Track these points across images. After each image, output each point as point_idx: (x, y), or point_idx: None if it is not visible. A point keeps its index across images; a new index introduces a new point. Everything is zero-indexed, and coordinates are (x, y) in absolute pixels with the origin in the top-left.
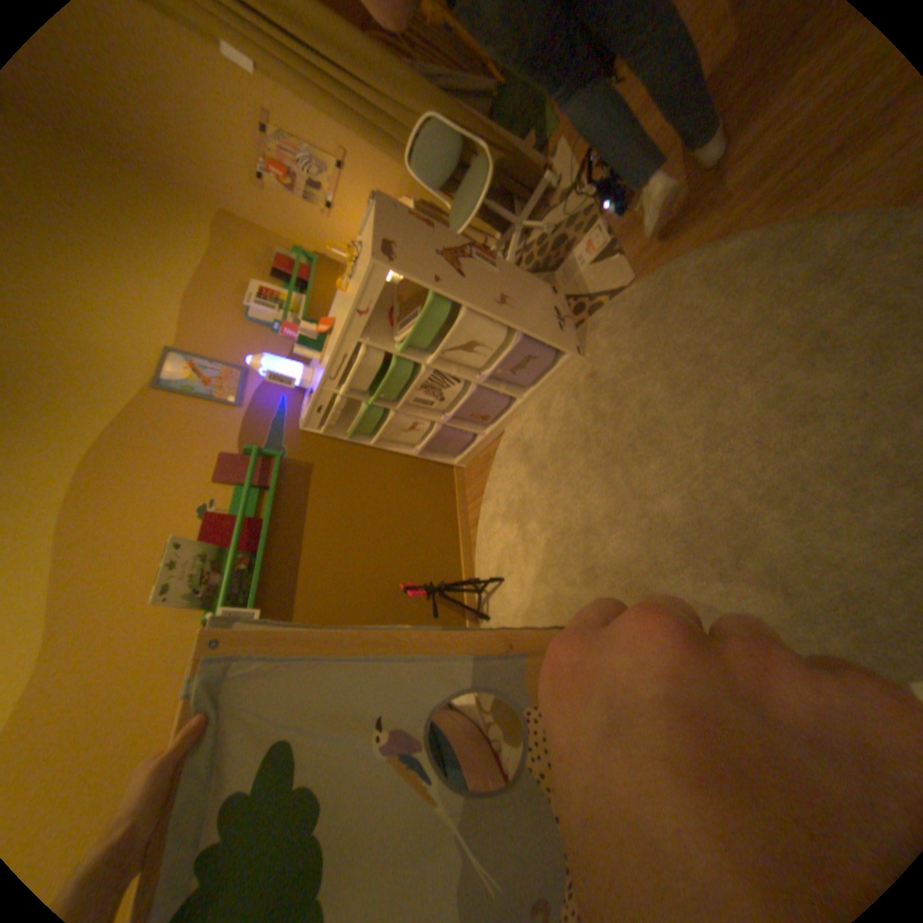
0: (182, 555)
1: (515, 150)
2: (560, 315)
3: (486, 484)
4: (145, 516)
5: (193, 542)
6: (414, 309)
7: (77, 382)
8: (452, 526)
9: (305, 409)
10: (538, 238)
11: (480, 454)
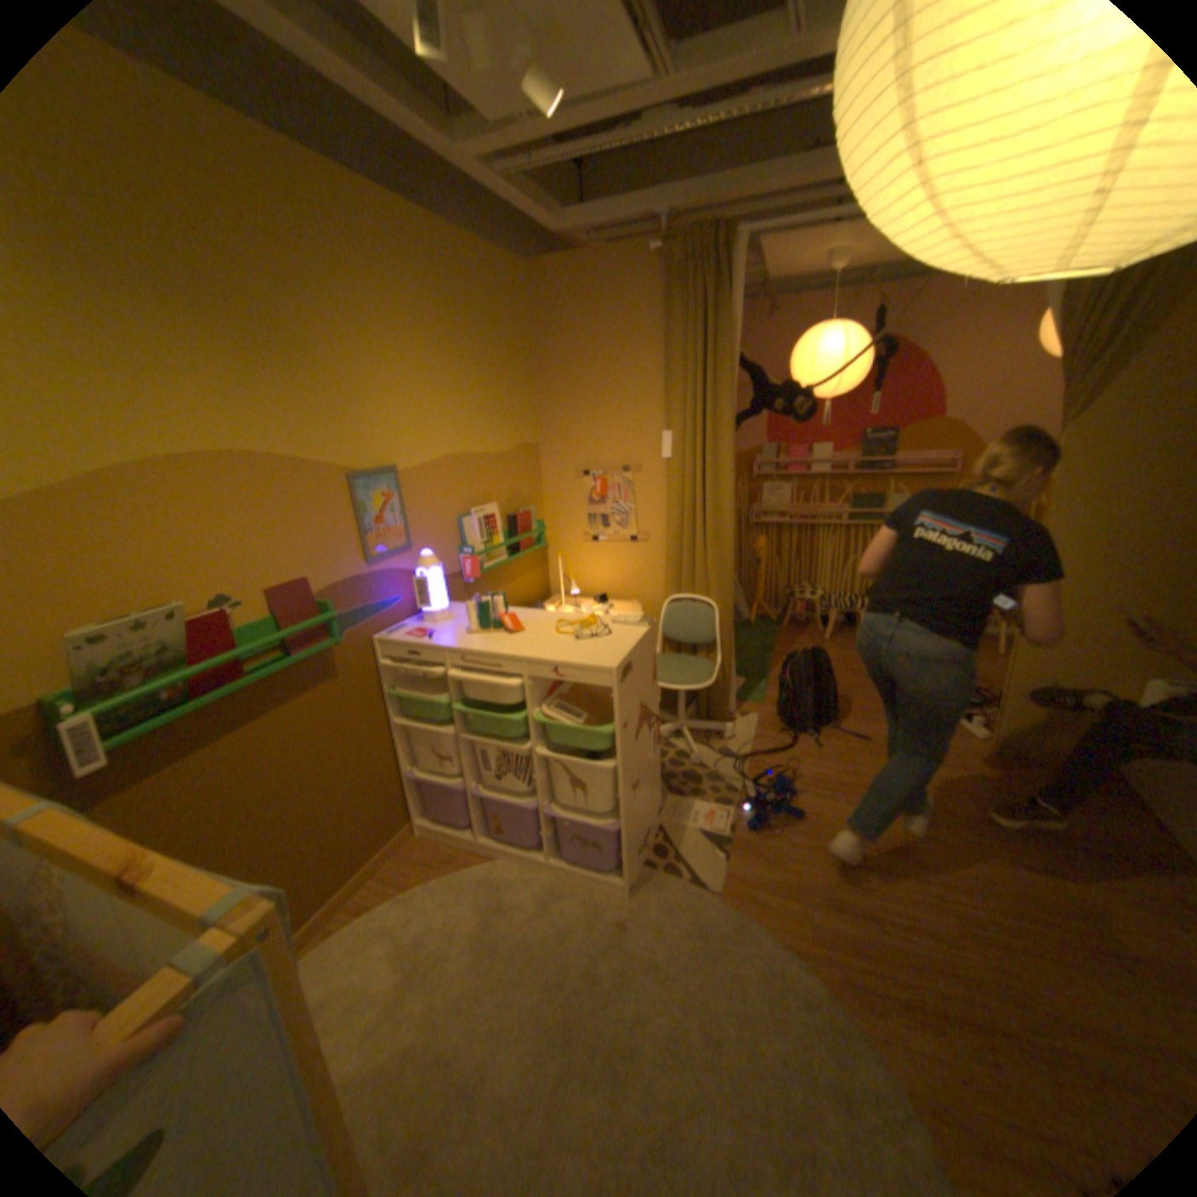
0: (158, 629)
1: (727, 686)
2: (644, 841)
3: (415, 887)
4: (183, 548)
5: (181, 628)
6: (579, 710)
7: (318, 409)
8: (332, 885)
9: (400, 634)
10: (682, 756)
11: (444, 847)
